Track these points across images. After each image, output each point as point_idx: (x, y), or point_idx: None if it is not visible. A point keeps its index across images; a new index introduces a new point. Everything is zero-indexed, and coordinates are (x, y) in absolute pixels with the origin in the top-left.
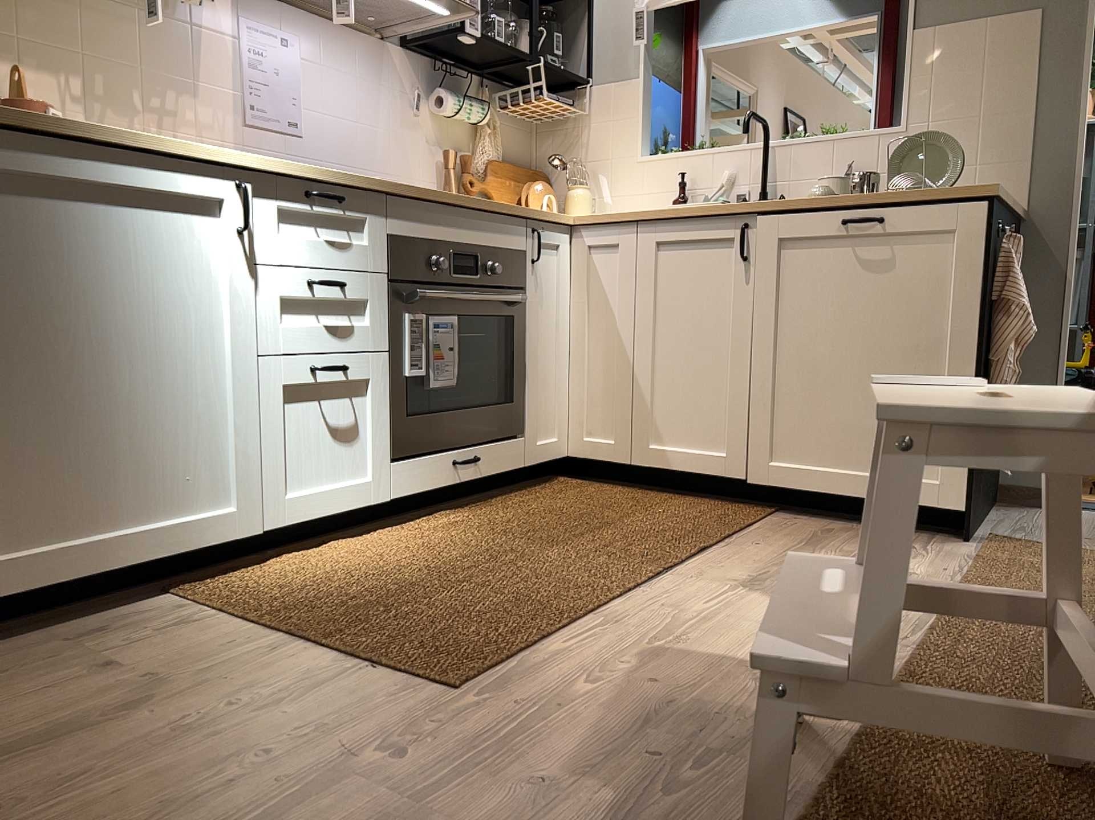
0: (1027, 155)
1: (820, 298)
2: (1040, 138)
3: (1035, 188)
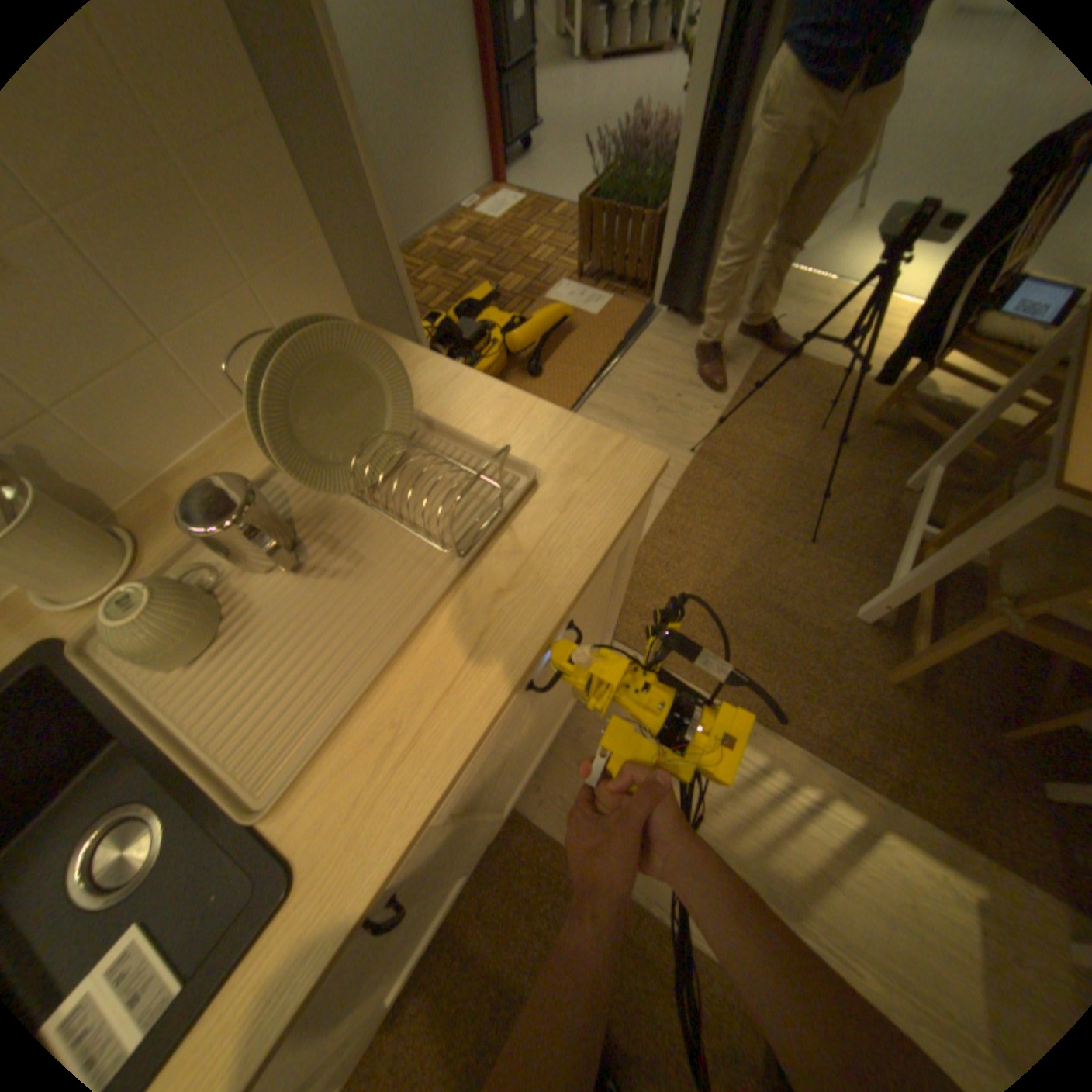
0: (313, 220)
1: (506, 745)
2: (311, 174)
3: (352, 275)
